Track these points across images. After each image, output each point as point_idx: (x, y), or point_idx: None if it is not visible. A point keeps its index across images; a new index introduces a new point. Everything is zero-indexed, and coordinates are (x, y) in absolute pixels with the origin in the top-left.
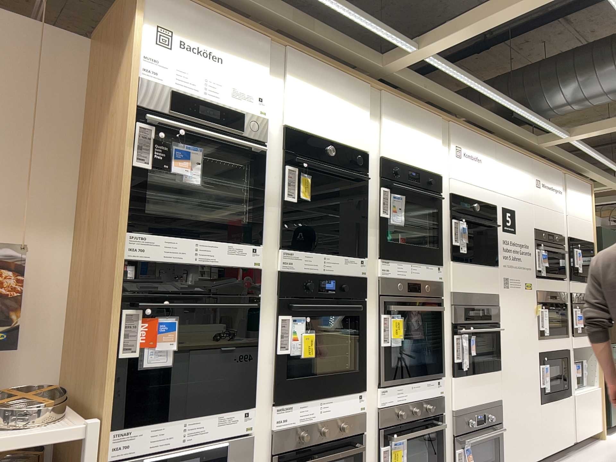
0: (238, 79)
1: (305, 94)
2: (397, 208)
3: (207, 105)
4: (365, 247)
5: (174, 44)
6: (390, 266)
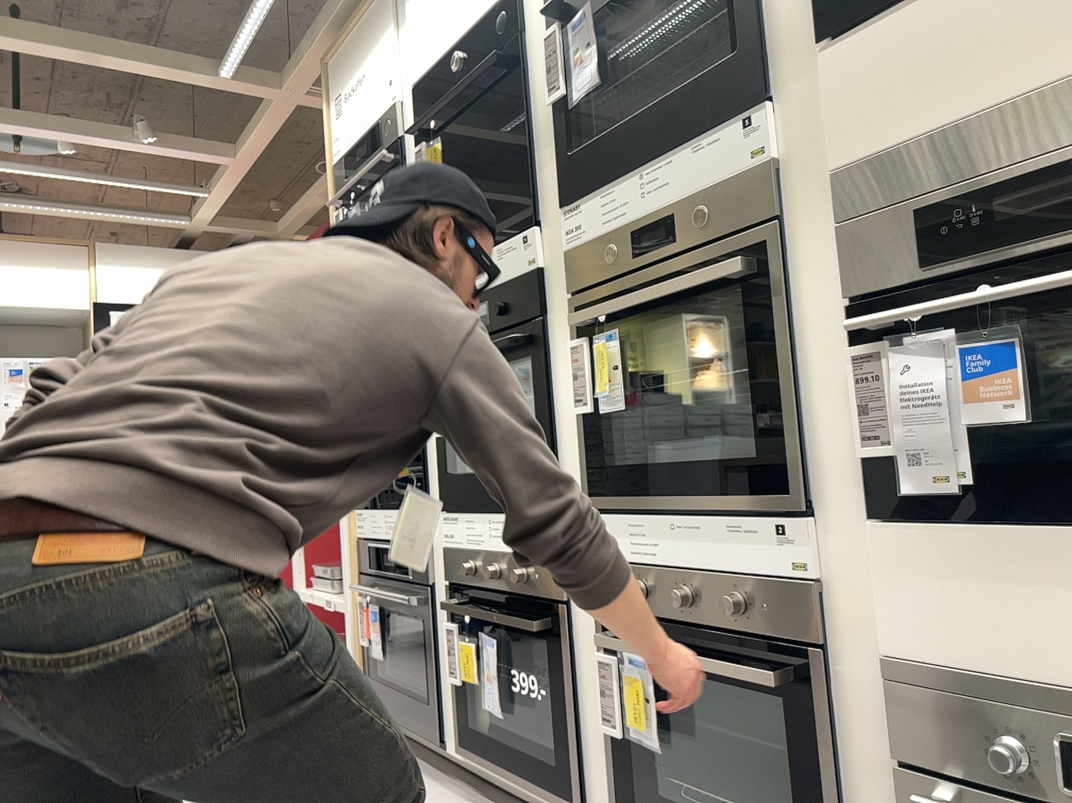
0: (371, 79)
1: (421, 4)
2: (583, 47)
3: (356, 145)
4: (540, 198)
5: (338, 104)
6: (589, 212)
